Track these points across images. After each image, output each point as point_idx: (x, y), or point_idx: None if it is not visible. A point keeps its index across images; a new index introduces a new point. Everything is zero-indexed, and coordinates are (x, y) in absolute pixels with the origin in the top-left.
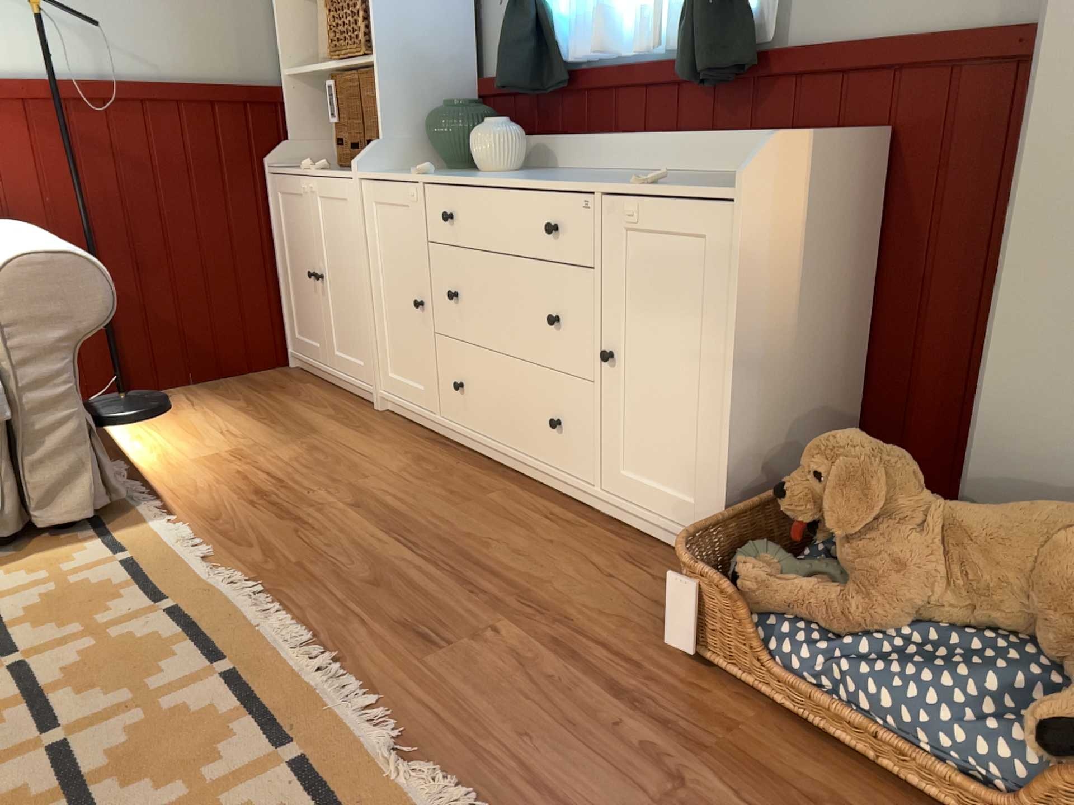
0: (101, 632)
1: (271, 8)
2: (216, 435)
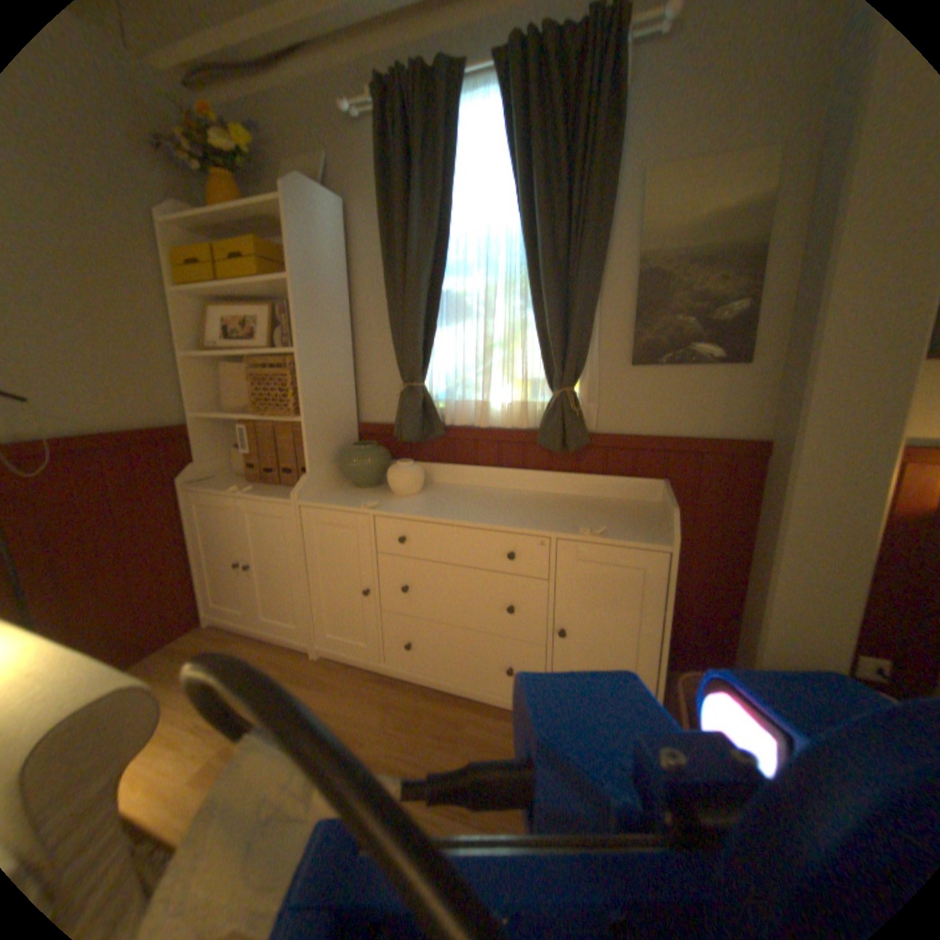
0: None
1: (174, 365)
2: (188, 739)
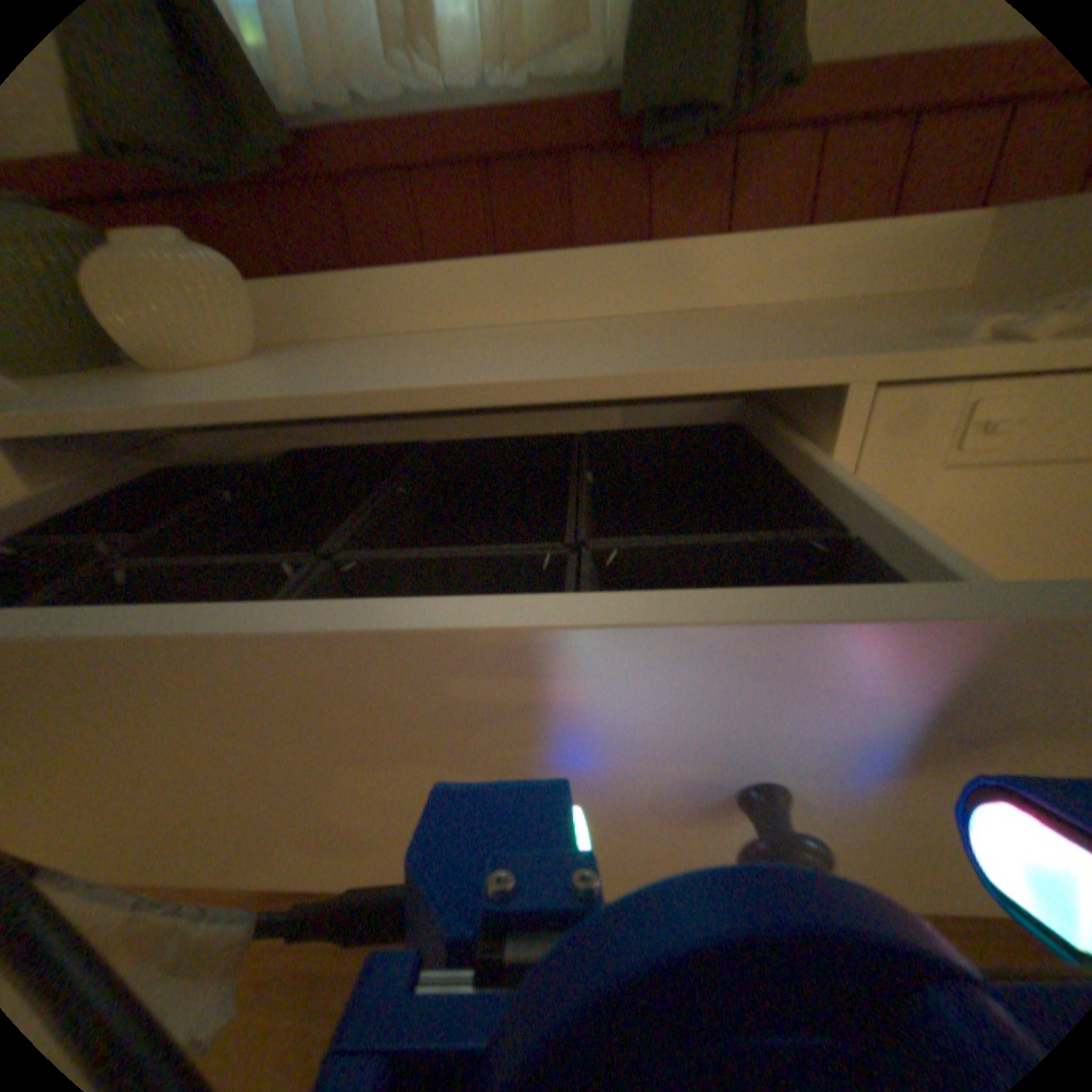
0: None
1: None
2: None
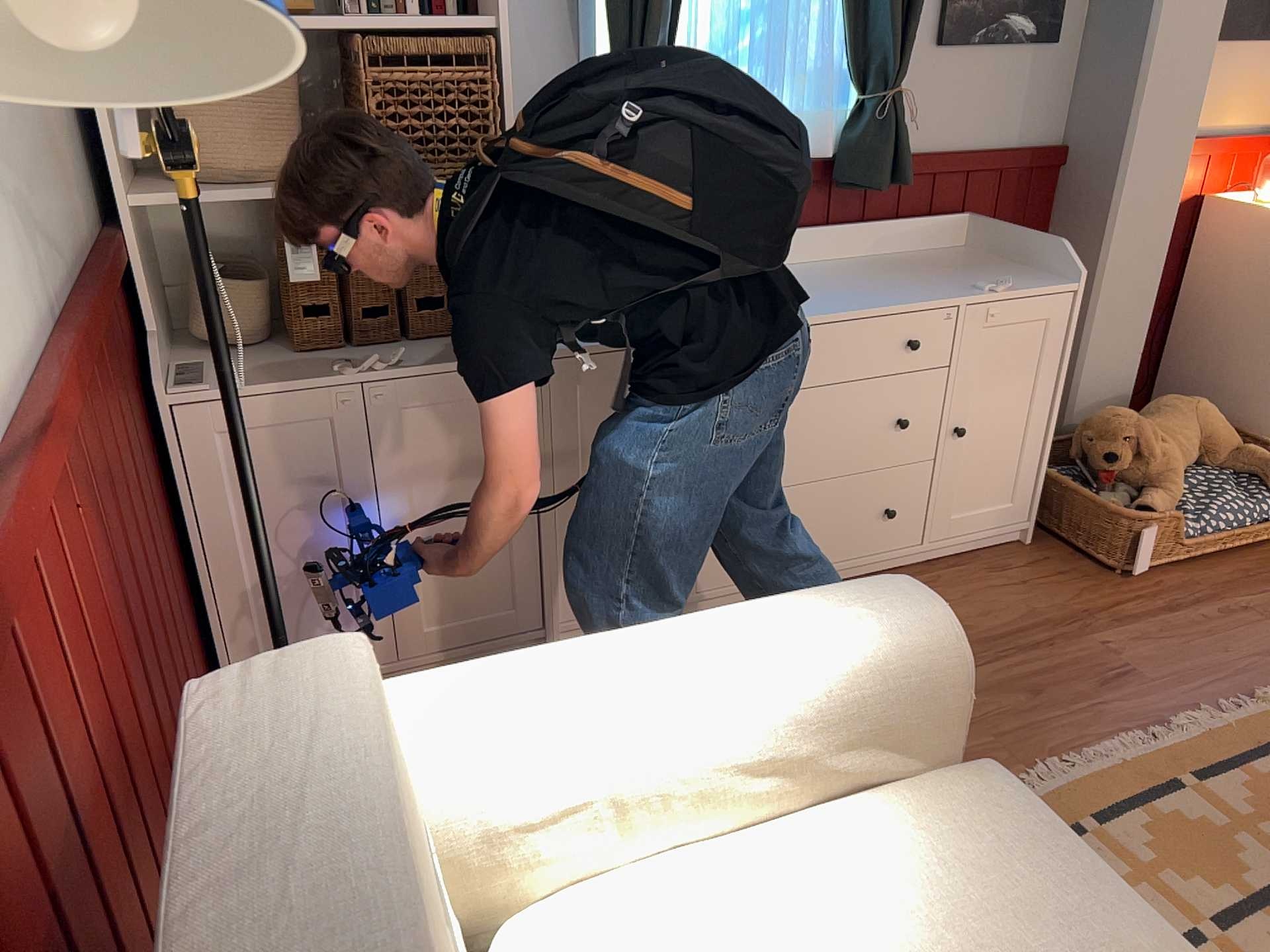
0: (1147, 872)
1: None
2: None
